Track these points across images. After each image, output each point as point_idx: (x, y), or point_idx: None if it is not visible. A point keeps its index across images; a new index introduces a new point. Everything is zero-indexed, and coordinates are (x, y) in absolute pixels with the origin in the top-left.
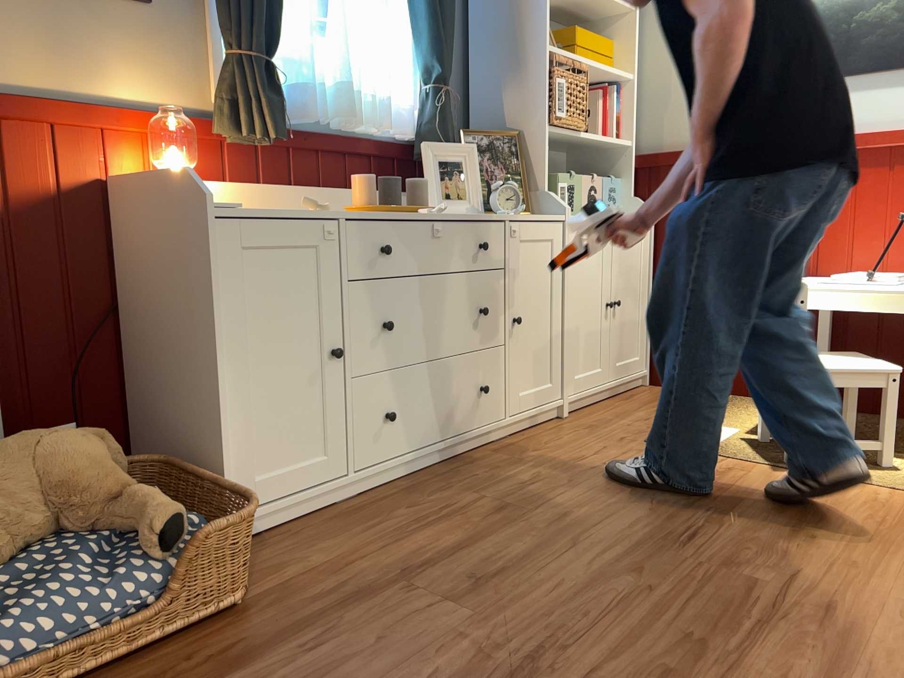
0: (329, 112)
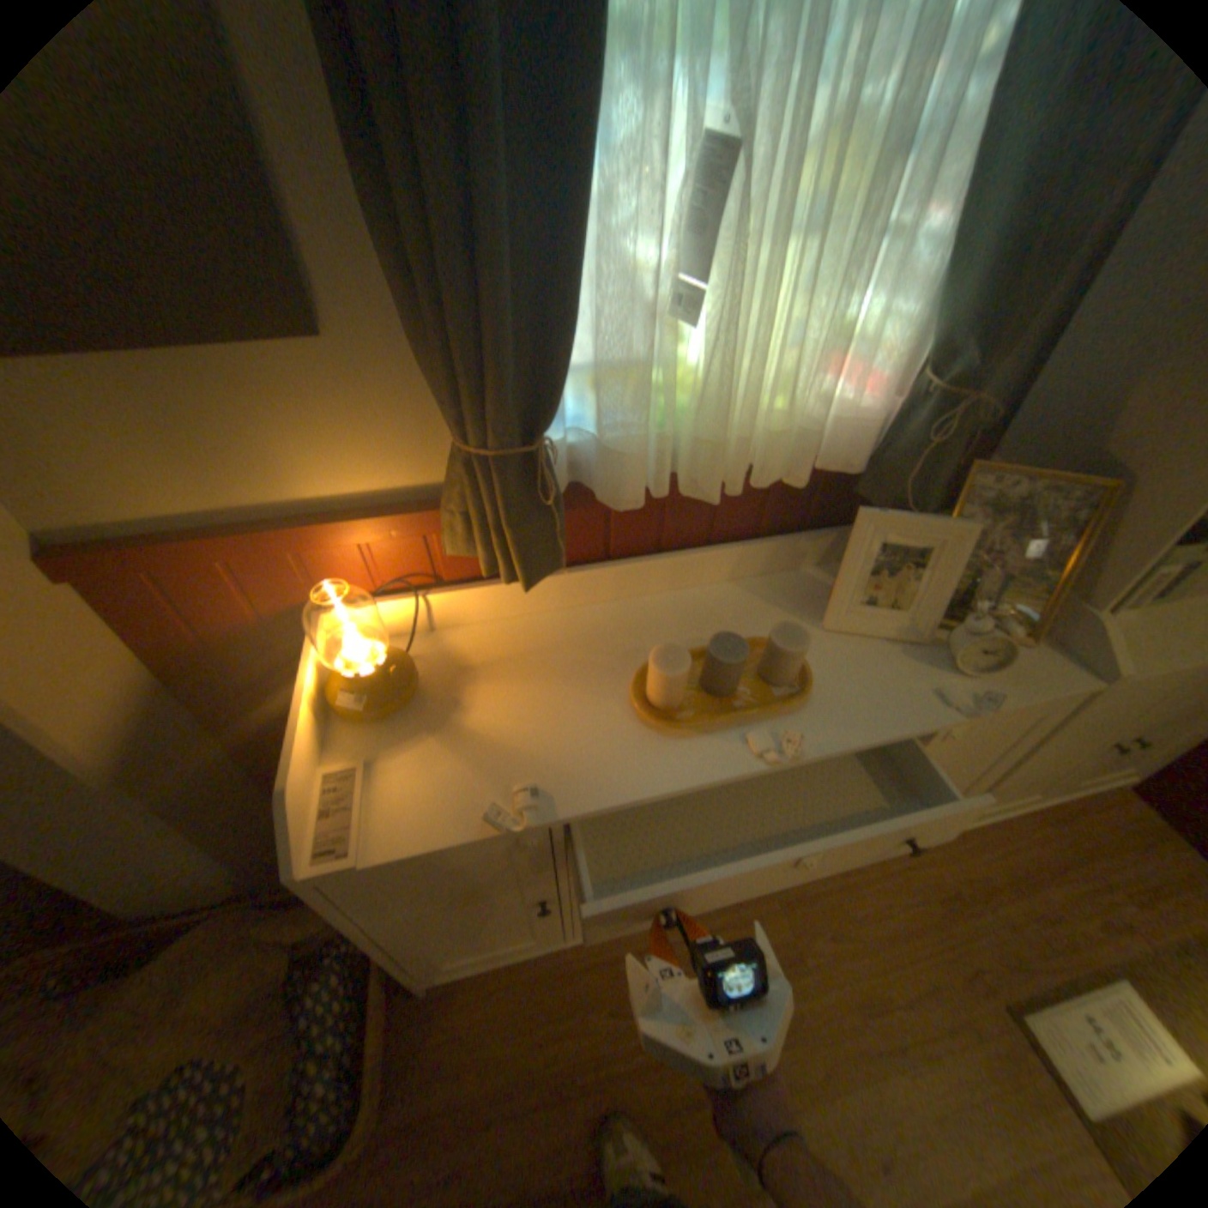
0: (682, 465)
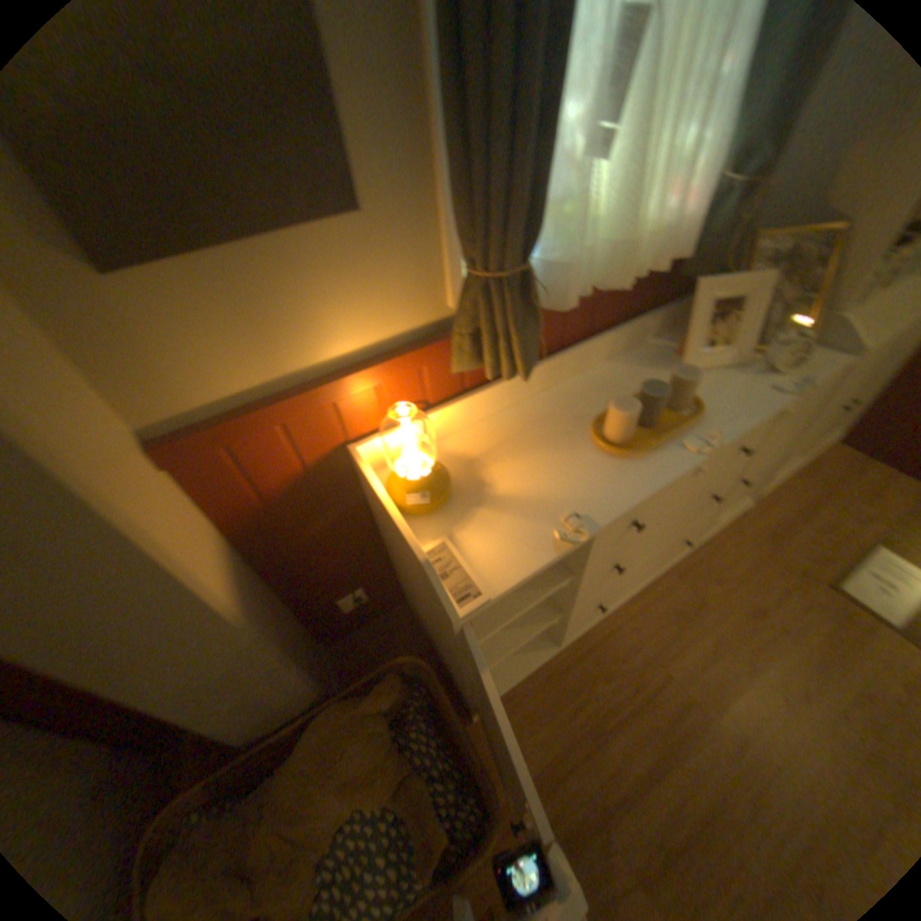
0: (590, 271)
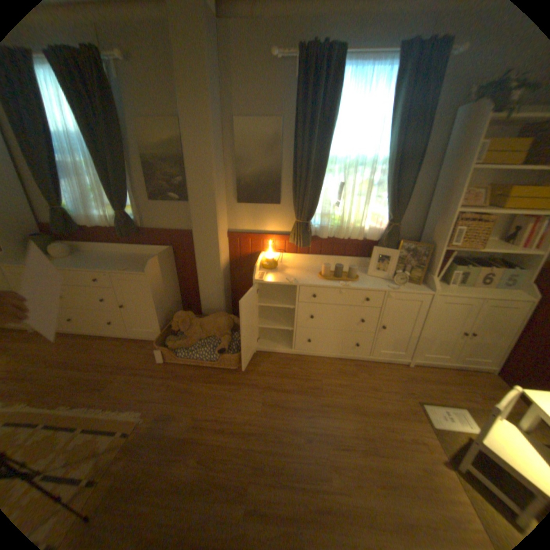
0: (336, 233)
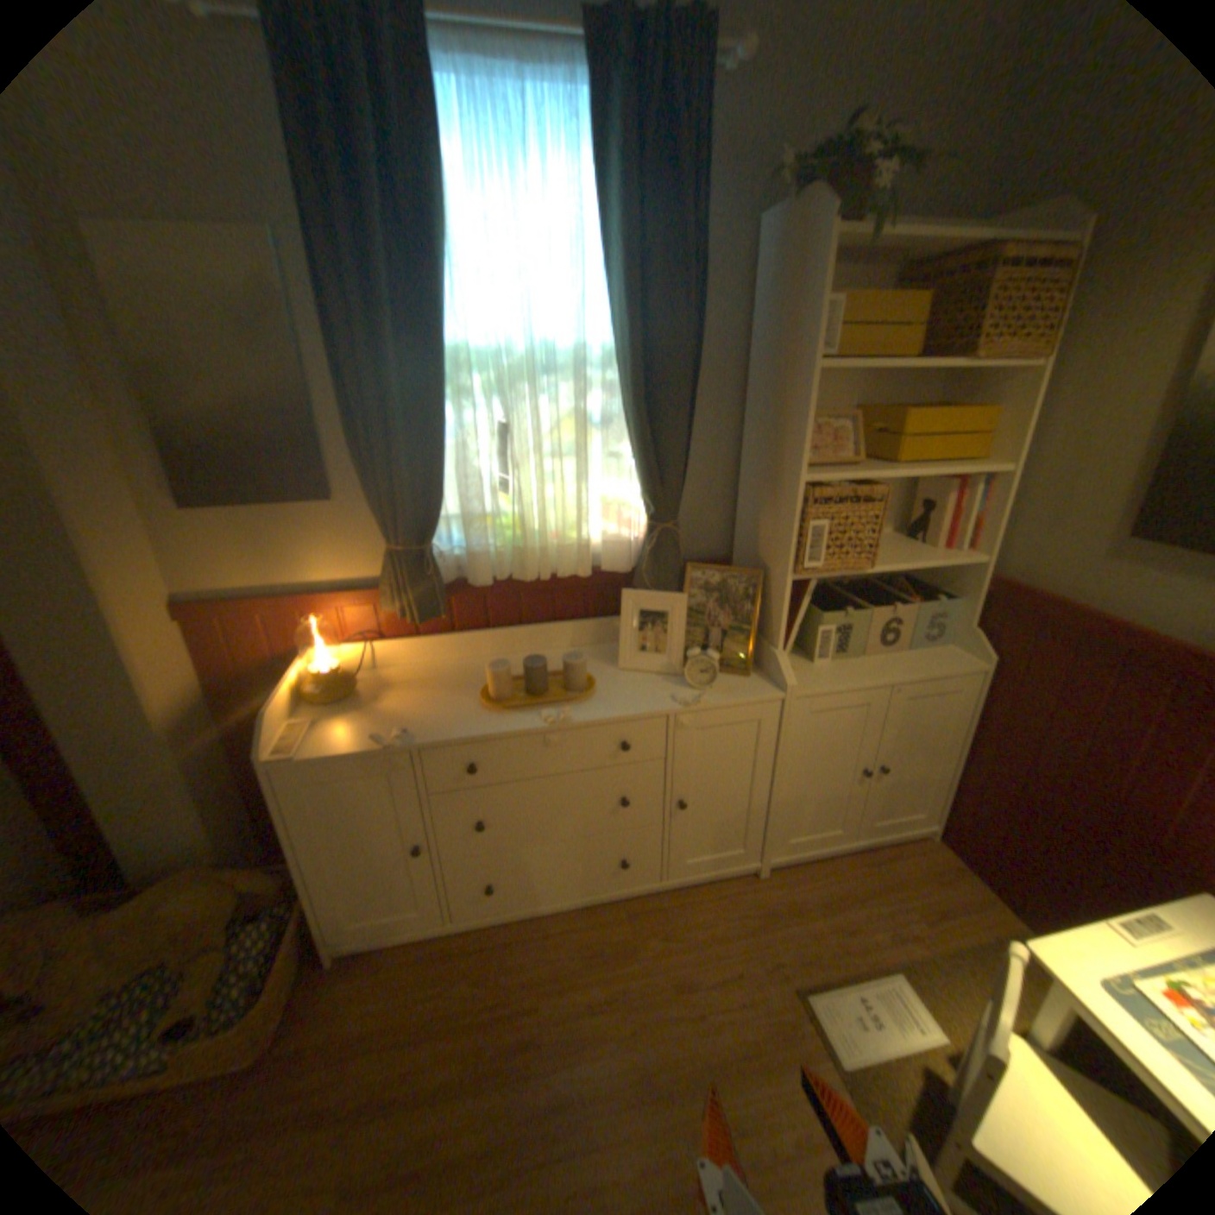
0: (516, 567)
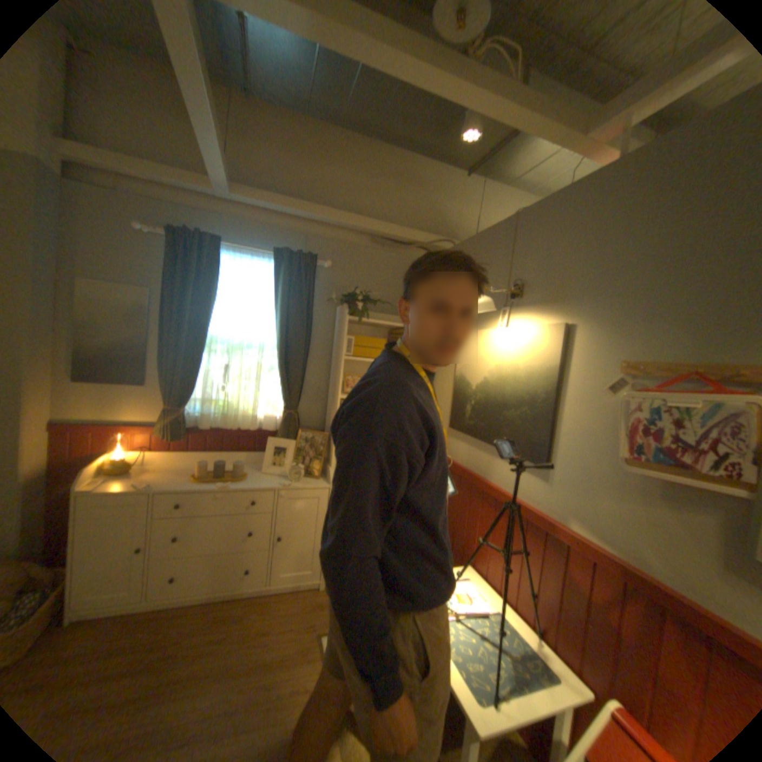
0: (223, 423)
